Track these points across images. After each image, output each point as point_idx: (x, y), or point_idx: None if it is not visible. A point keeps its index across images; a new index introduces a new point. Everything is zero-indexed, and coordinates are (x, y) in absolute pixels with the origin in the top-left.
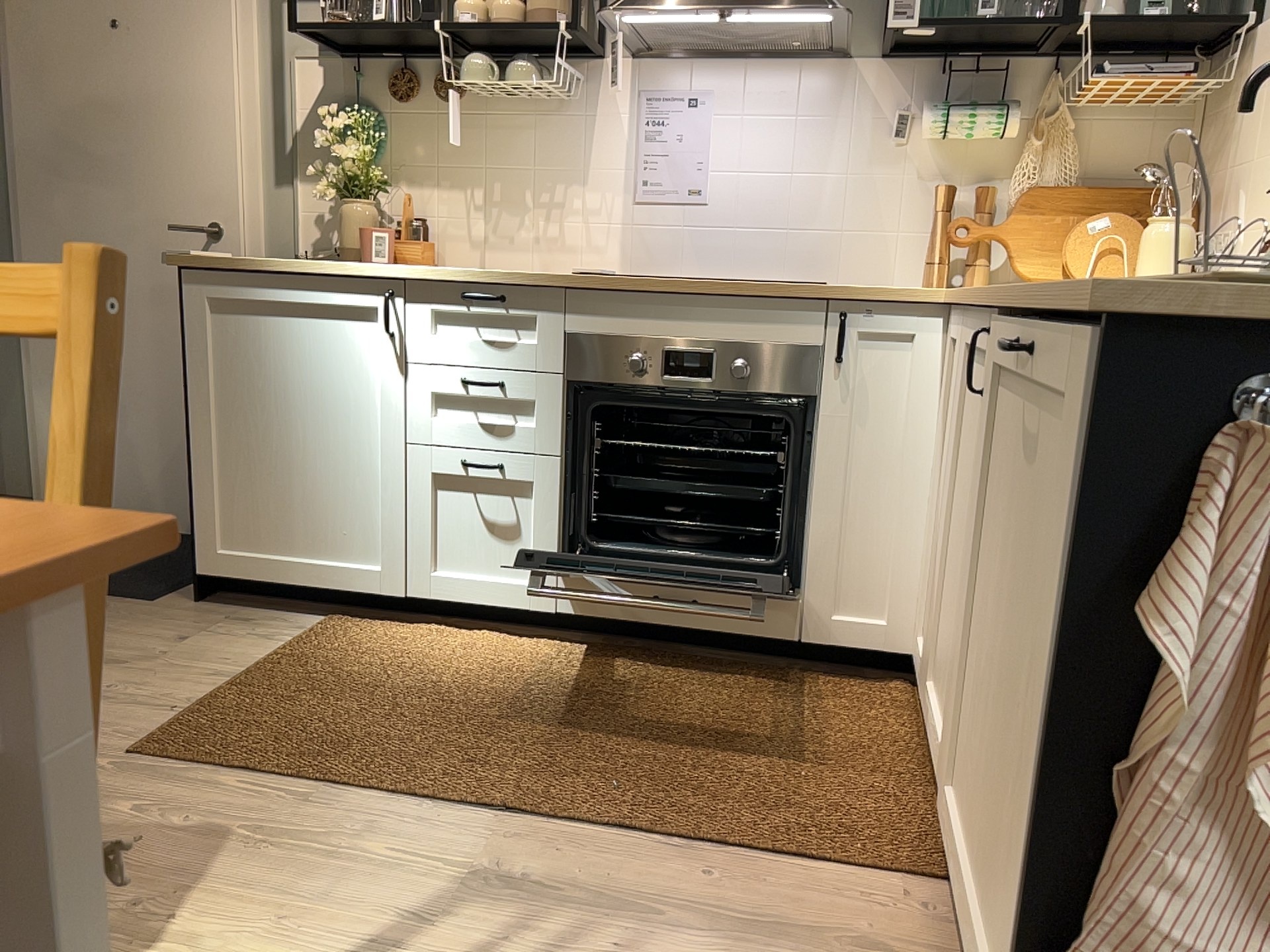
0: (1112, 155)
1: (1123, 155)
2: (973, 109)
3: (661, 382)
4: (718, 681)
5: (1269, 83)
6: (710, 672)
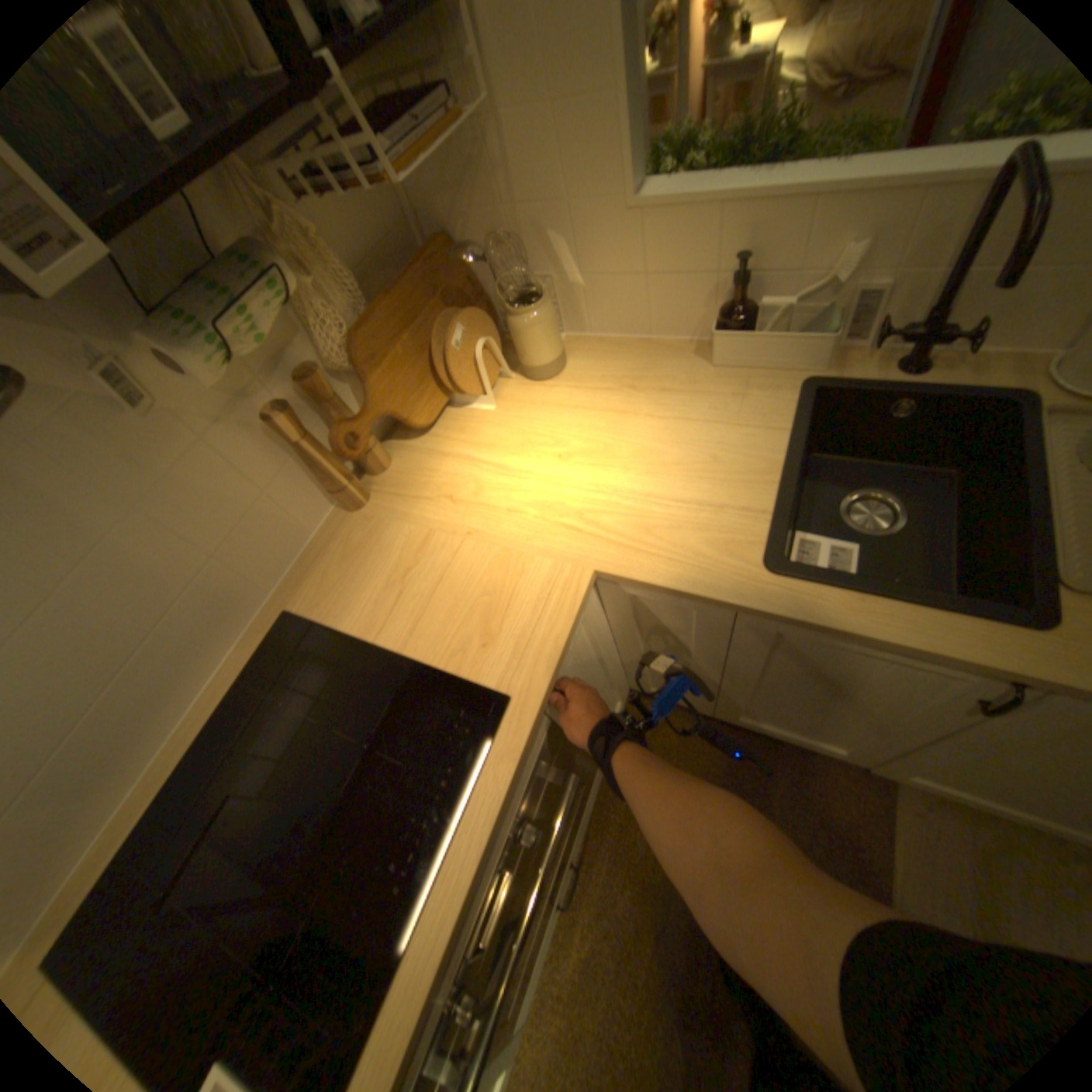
0: (344, 226)
1: (351, 218)
2: (229, 295)
3: (479, 955)
4: (618, 853)
5: (546, 86)
6: (590, 851)
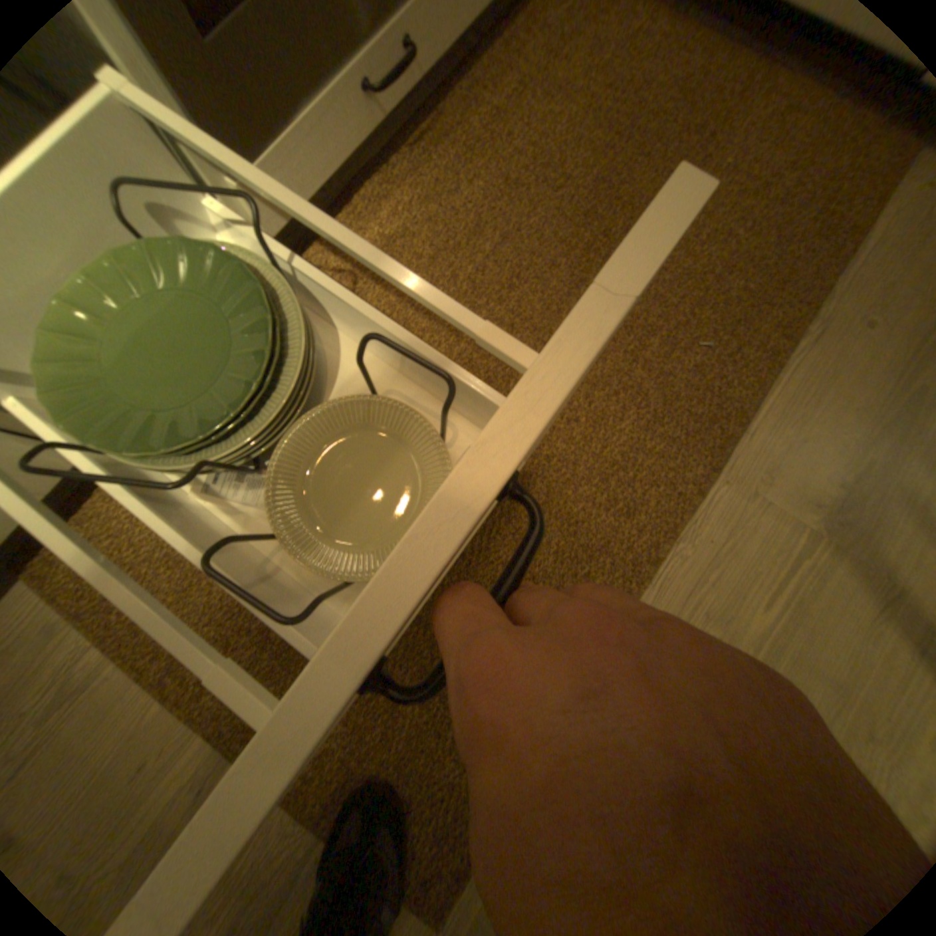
0: None
1: None
2: None
3: None
4: (478, 140)
5: None
6: (435, 137)
